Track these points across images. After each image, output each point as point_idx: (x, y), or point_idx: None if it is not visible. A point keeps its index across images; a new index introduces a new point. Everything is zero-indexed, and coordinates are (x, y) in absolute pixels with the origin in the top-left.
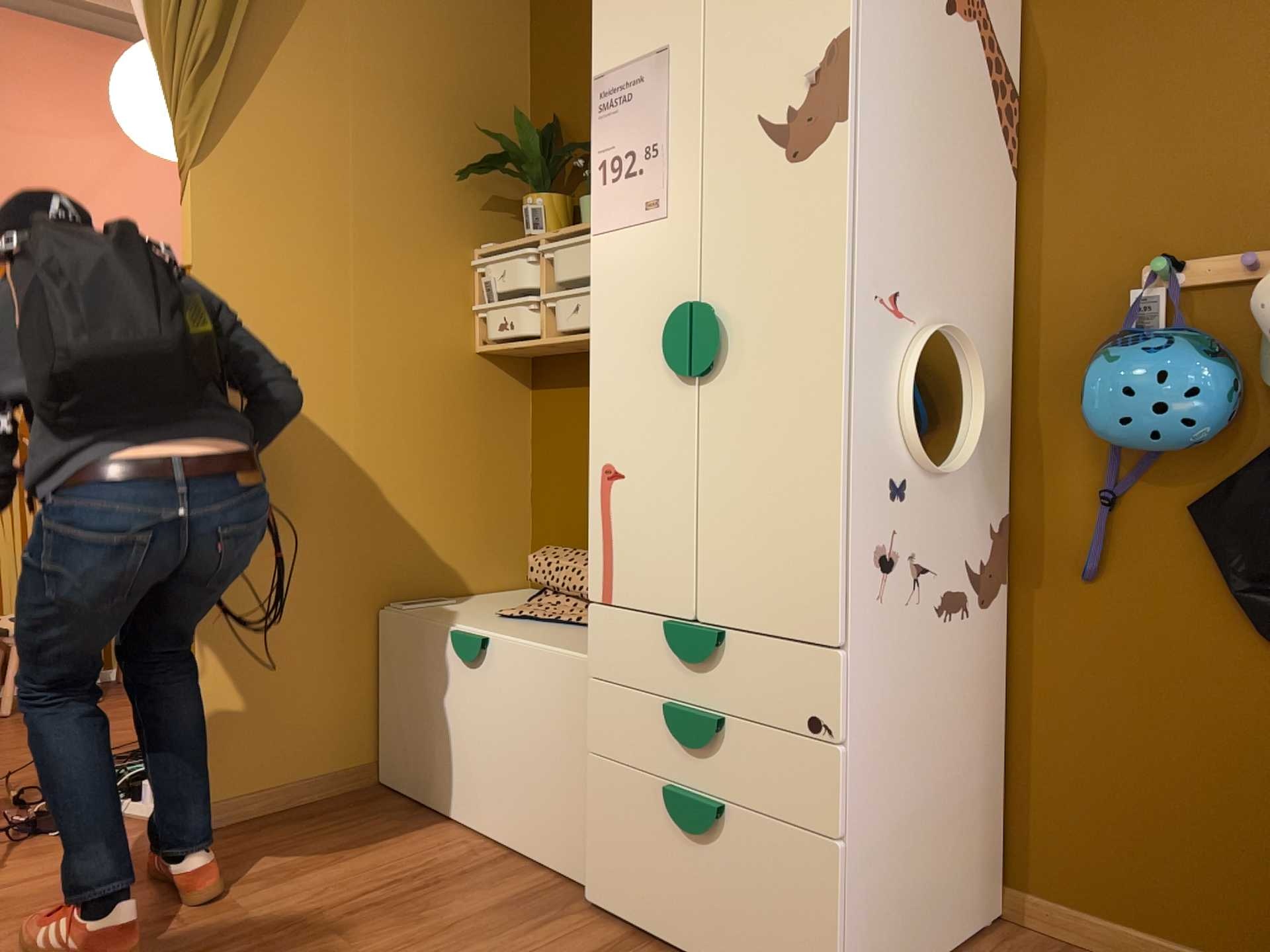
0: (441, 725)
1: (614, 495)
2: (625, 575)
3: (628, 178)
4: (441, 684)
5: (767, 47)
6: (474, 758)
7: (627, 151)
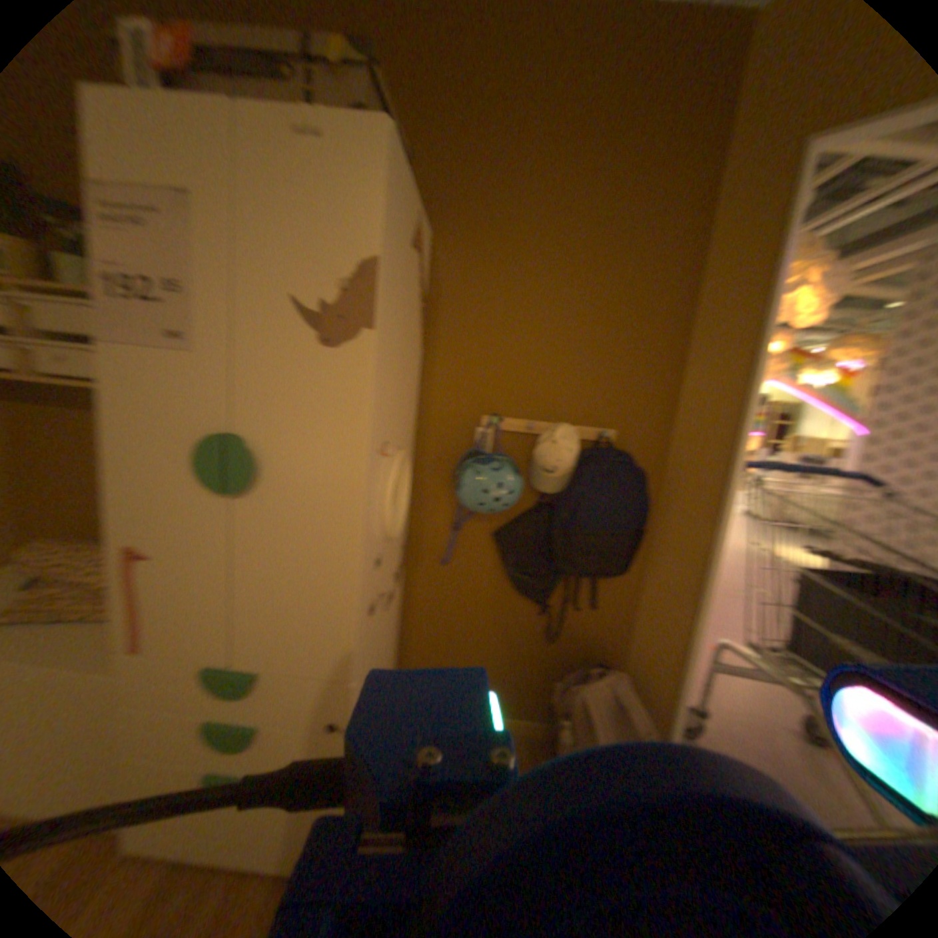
0: None
1: (133, 576)
2: (148, 636)
3: (135, 301)
4: None
5: (297, 238)
6: None
7: (133, 274)
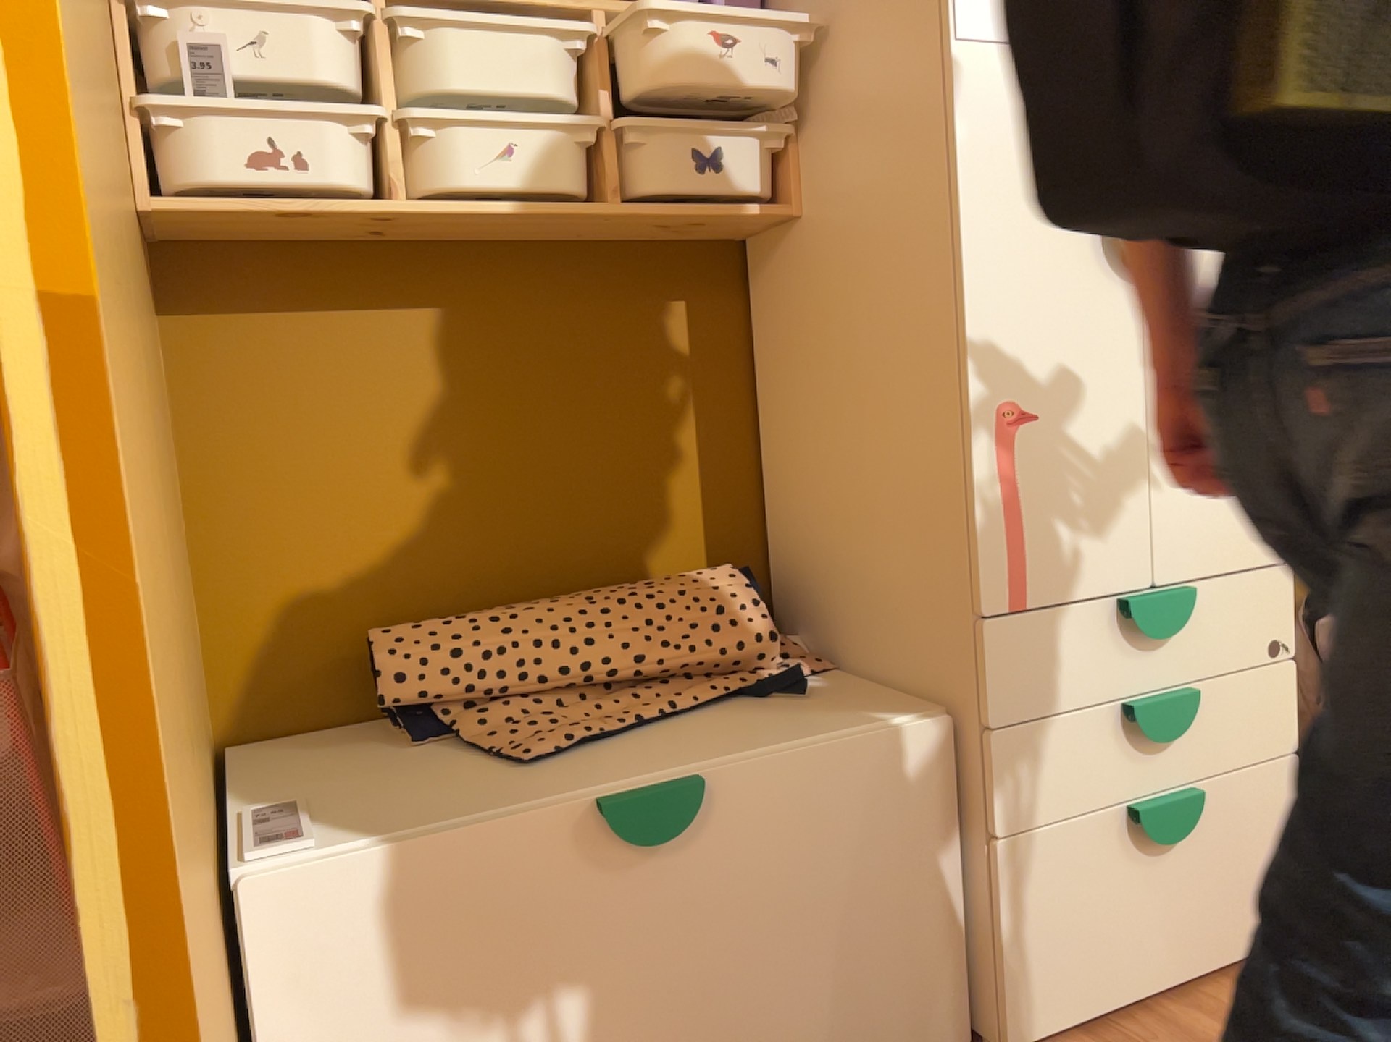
0: (562, 1023)
1: (1027, 449)
2: (1052, 558)
3: None
4: (554, 940)
5: None
6: (680, 1025)
7: None
